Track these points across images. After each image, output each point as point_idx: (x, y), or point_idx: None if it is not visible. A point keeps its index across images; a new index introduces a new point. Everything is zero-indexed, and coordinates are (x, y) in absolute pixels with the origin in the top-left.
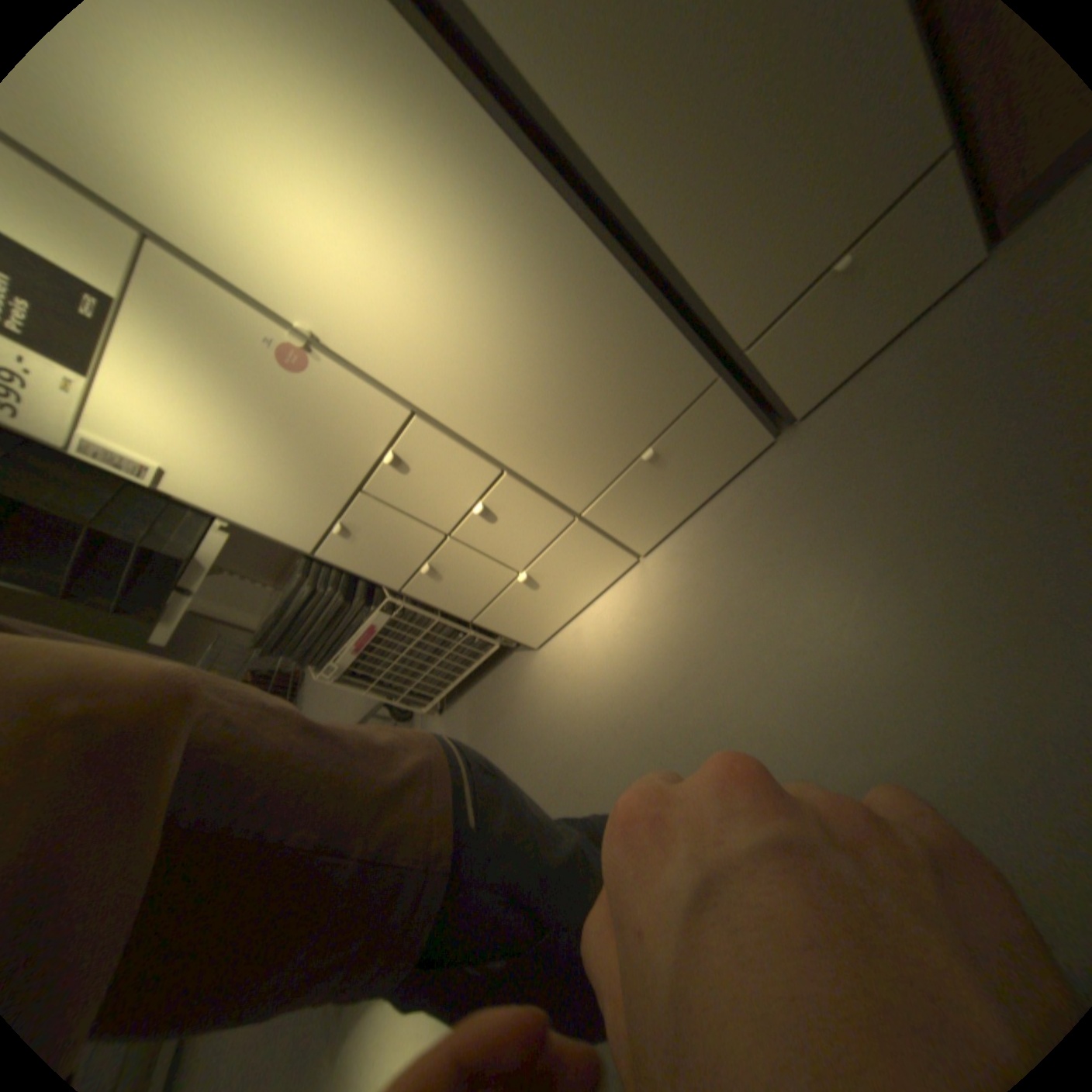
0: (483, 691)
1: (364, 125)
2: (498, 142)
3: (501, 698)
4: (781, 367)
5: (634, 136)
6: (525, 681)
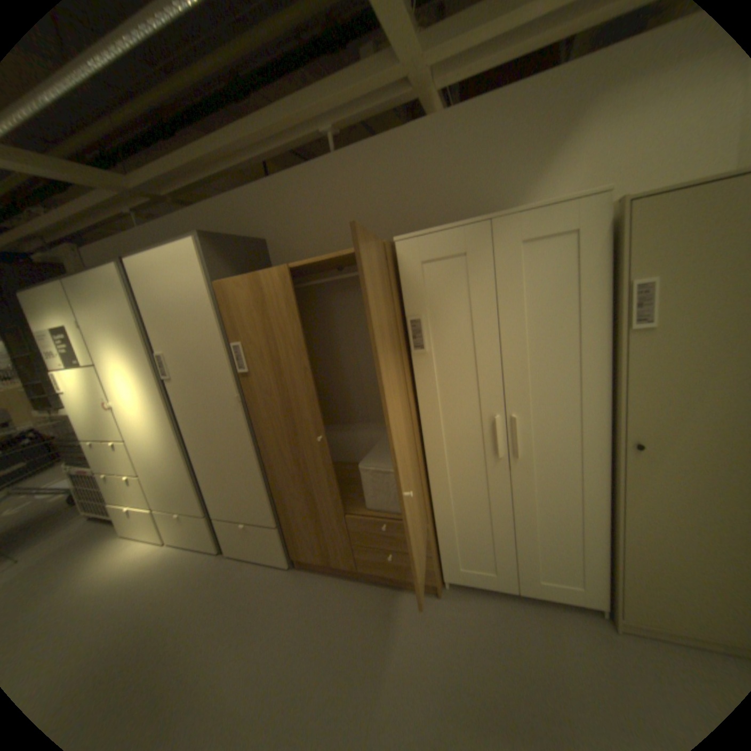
0: (101, 528)
1: (143, 394)
2: (167, 421)
3: (96, 537)
4: (221, 534)
5: (196, 448)
6: (104, 541)
